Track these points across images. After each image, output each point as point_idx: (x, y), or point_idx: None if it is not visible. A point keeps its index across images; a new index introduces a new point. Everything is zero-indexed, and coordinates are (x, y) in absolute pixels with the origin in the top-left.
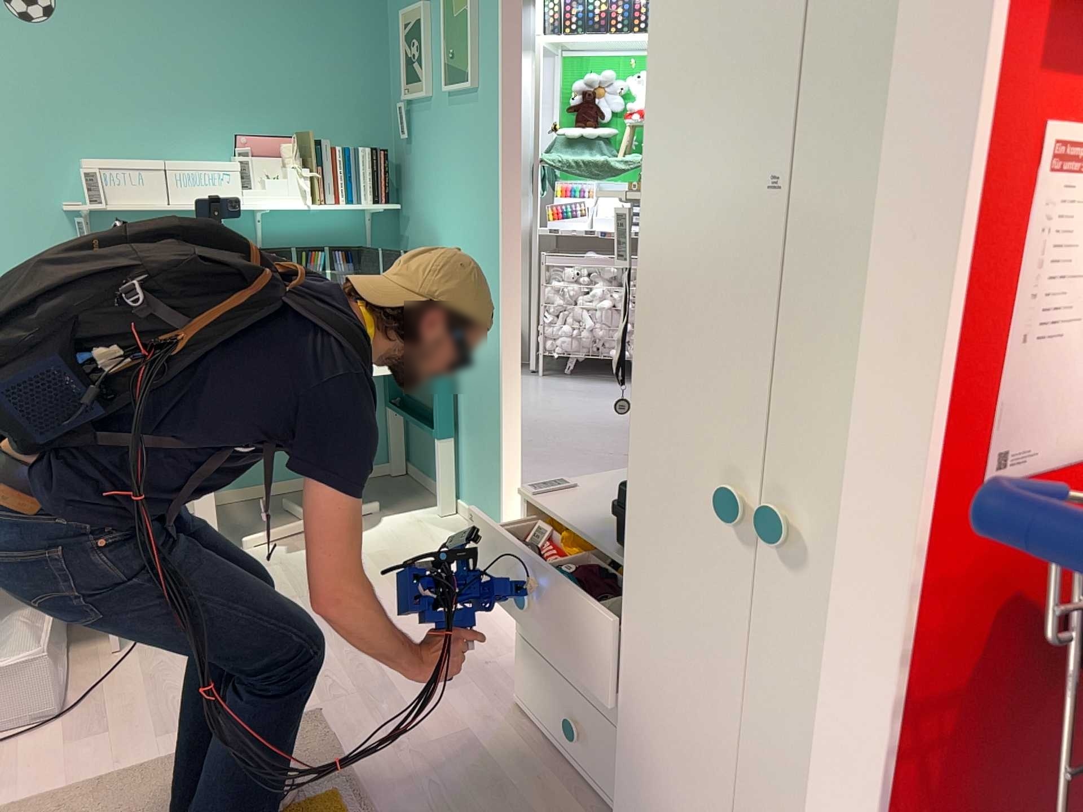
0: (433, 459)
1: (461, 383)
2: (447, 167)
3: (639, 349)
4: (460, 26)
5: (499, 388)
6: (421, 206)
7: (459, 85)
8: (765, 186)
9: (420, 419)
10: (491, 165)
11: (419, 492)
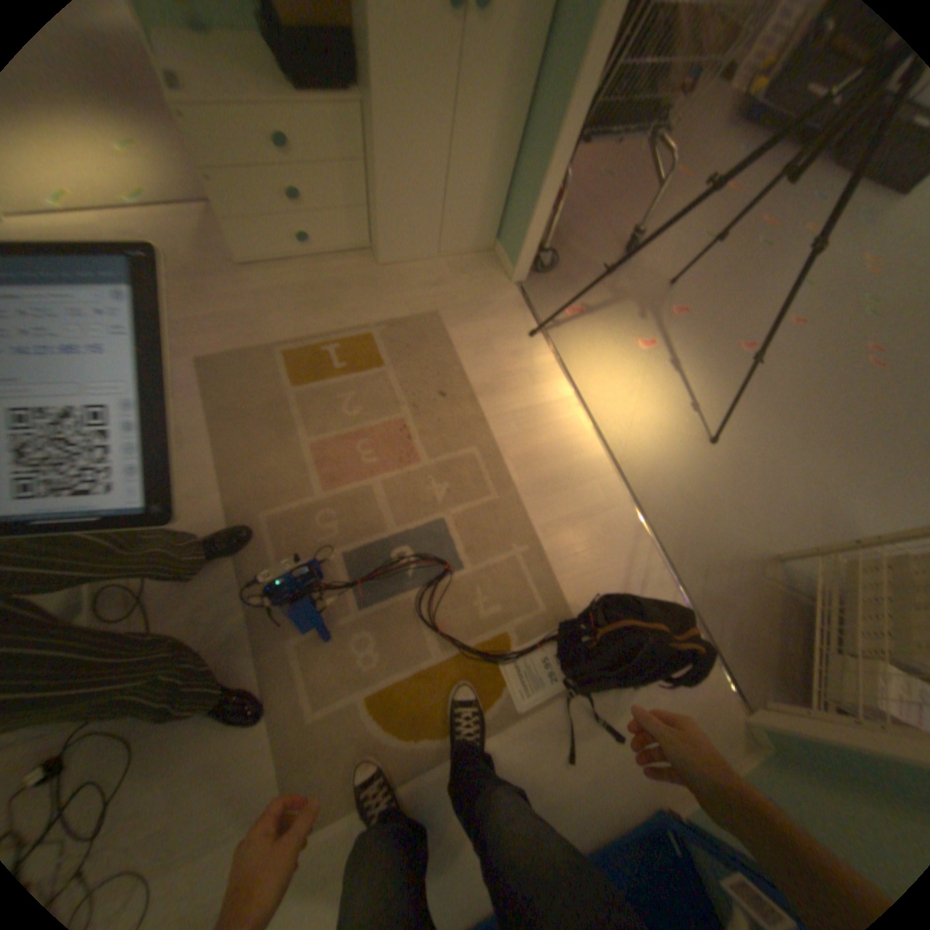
0: None
1: None
2: None
3: None
4: None
5: None
6: None
7: None
8: None
9: None
10: None
11: None
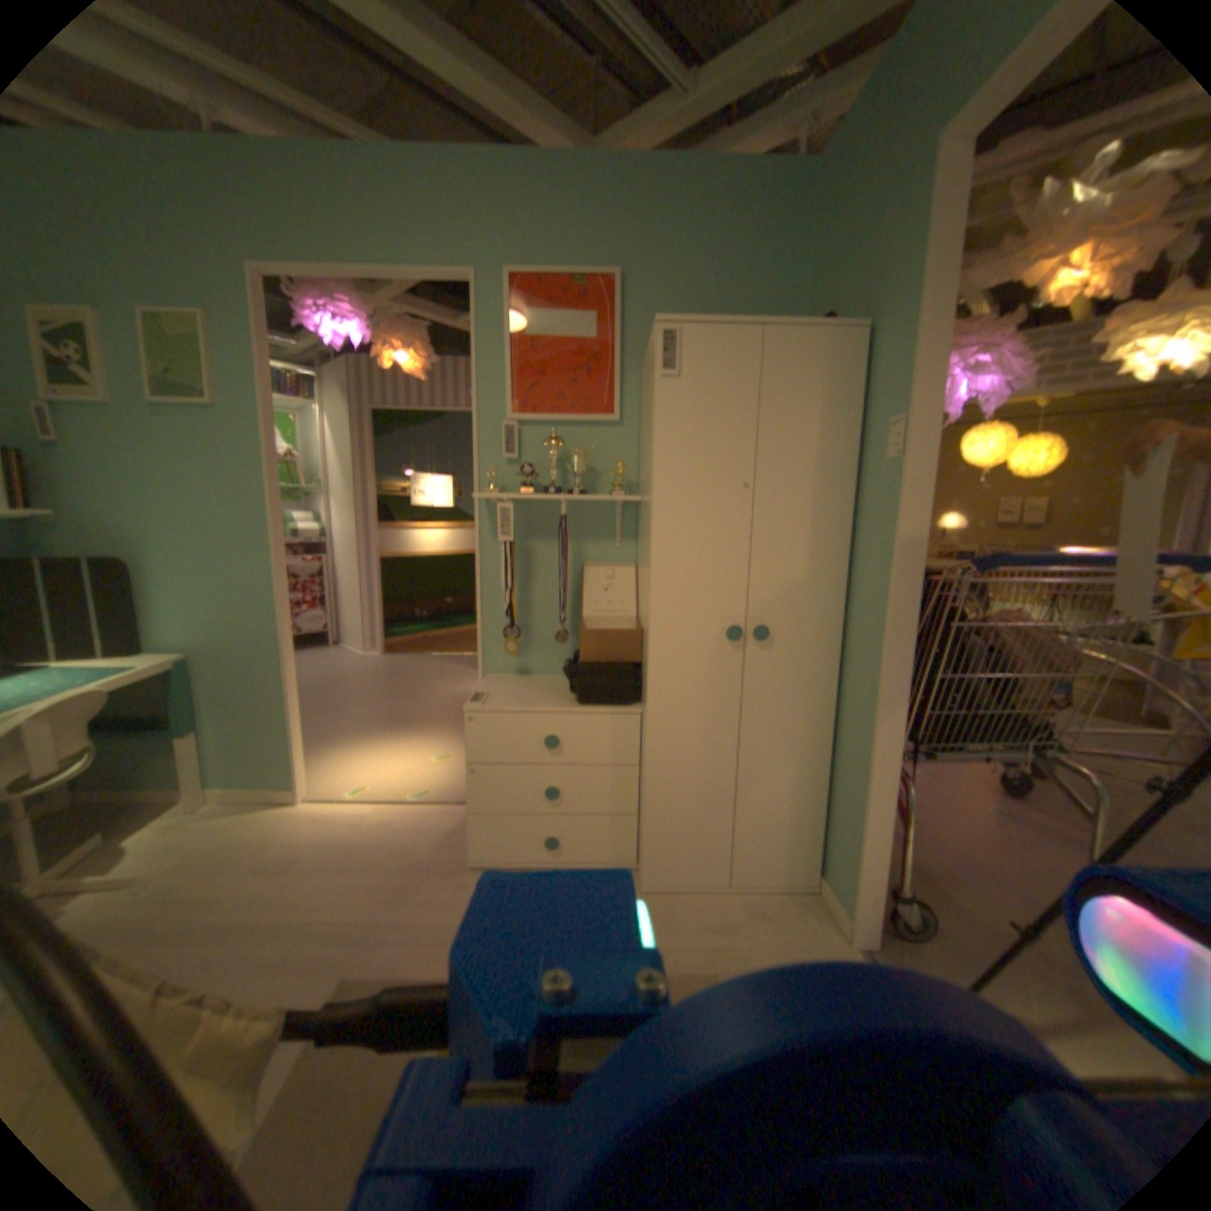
0: (139, 769)
1: (201, 678)
2: (152, 475)
3: (653, 576)
4: (184, 347)
5: (277, 667)
6: (89, 514)
7: (185, 401)
8: (738, 491)
9: (115, 732)
10: (247, 476)
11: (123, 810)
